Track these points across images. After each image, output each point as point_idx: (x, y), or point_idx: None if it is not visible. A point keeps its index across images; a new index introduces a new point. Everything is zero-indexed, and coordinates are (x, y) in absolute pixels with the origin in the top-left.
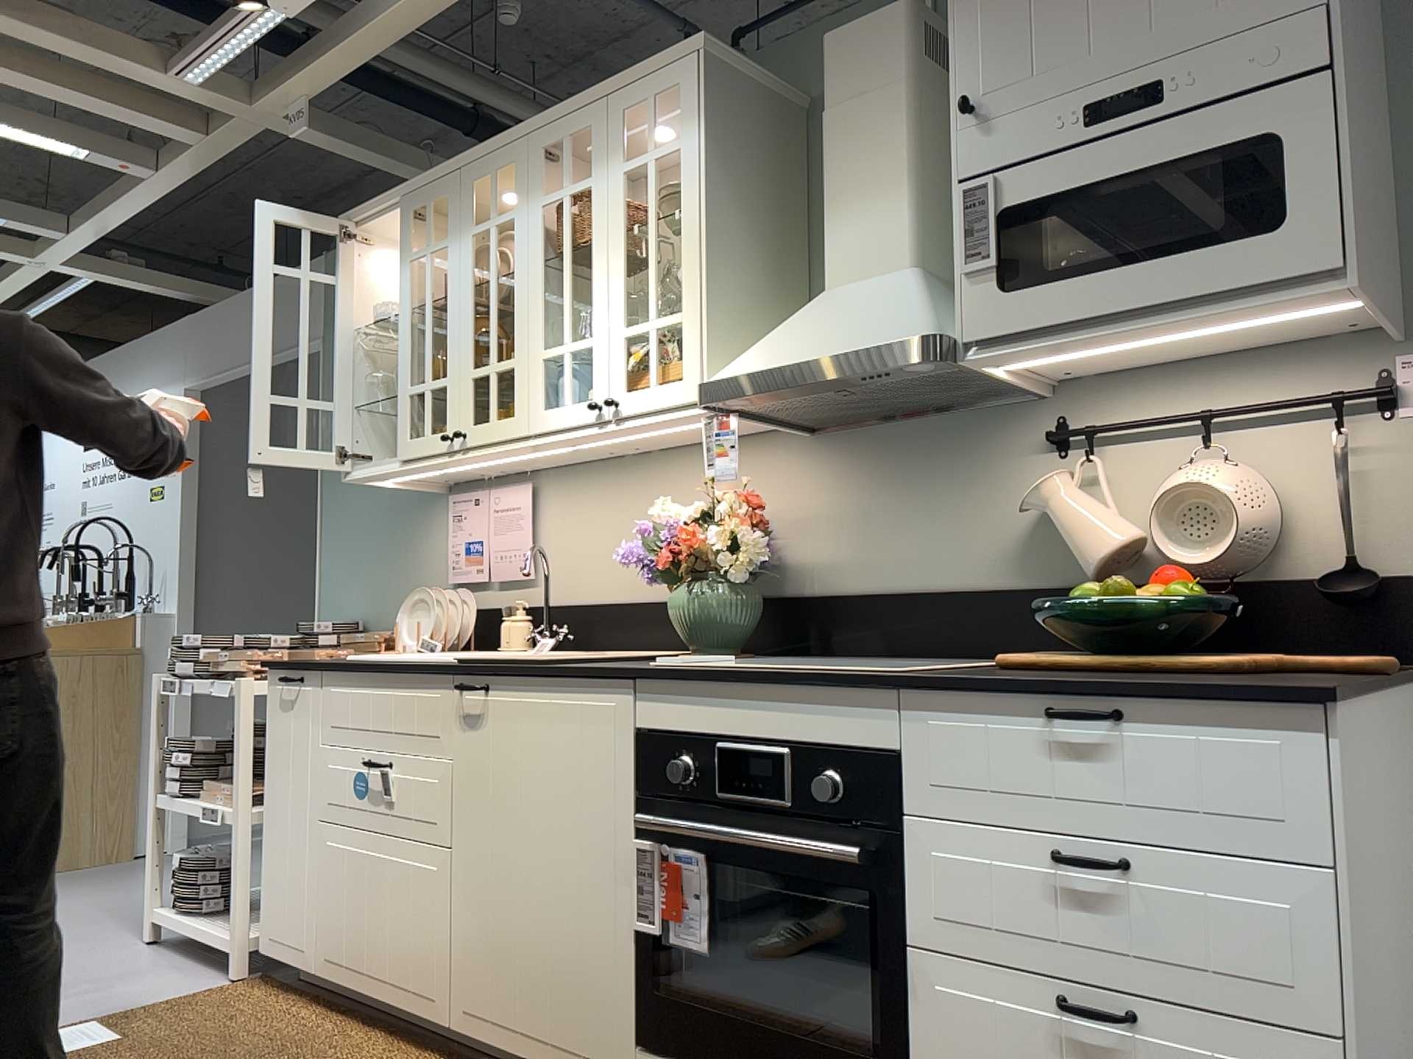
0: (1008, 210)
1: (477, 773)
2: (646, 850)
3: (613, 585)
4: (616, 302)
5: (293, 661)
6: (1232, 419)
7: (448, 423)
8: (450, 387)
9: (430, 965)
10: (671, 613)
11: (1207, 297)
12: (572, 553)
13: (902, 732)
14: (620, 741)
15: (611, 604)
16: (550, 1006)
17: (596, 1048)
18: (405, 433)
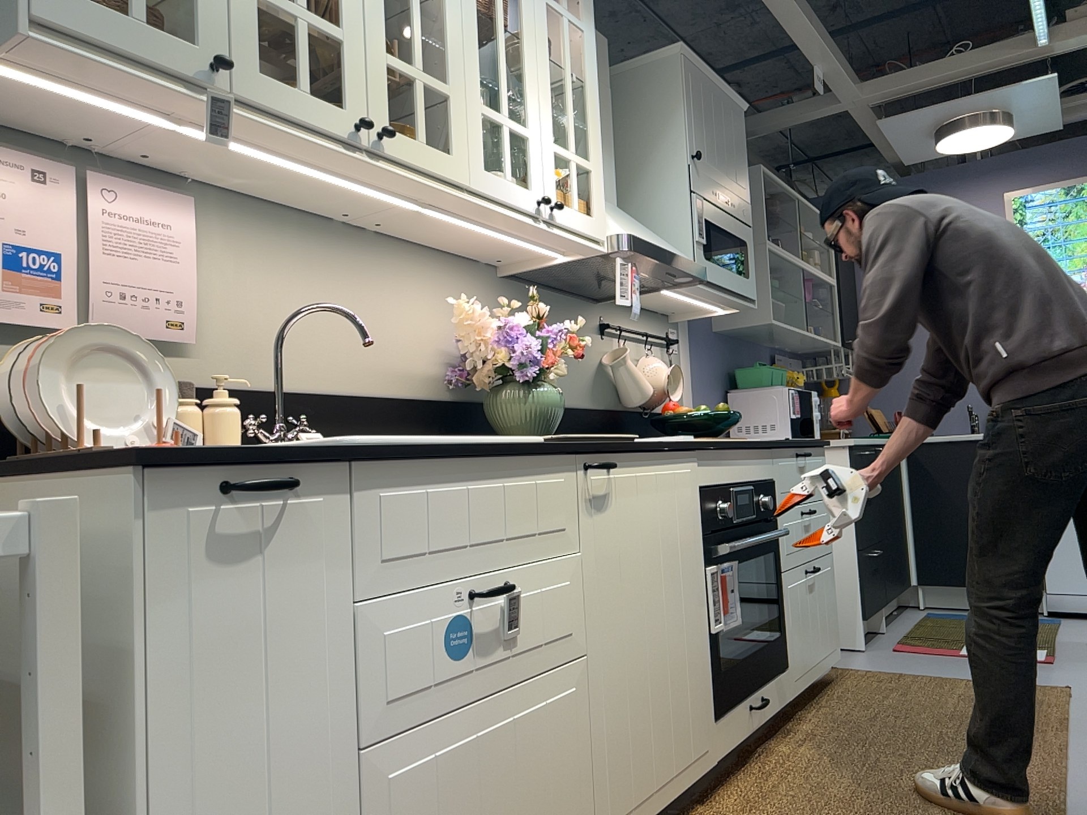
0: (705, 220)
1: (609, 558)
2: (714, 572)
3: (324, 371)
4: (548, 116)
5: (192, 448)
6: (645, 339)
7: (351, 102)
8: (350, 50)
9: (575, 811)
10: (528, 407)
11: (736, 295)
12: (259, 321)
13: (775, 469)
14: (696, 497)
15: (327, 394)
16: (673, 741)
17: (700, 744)
18: (253, 58)
